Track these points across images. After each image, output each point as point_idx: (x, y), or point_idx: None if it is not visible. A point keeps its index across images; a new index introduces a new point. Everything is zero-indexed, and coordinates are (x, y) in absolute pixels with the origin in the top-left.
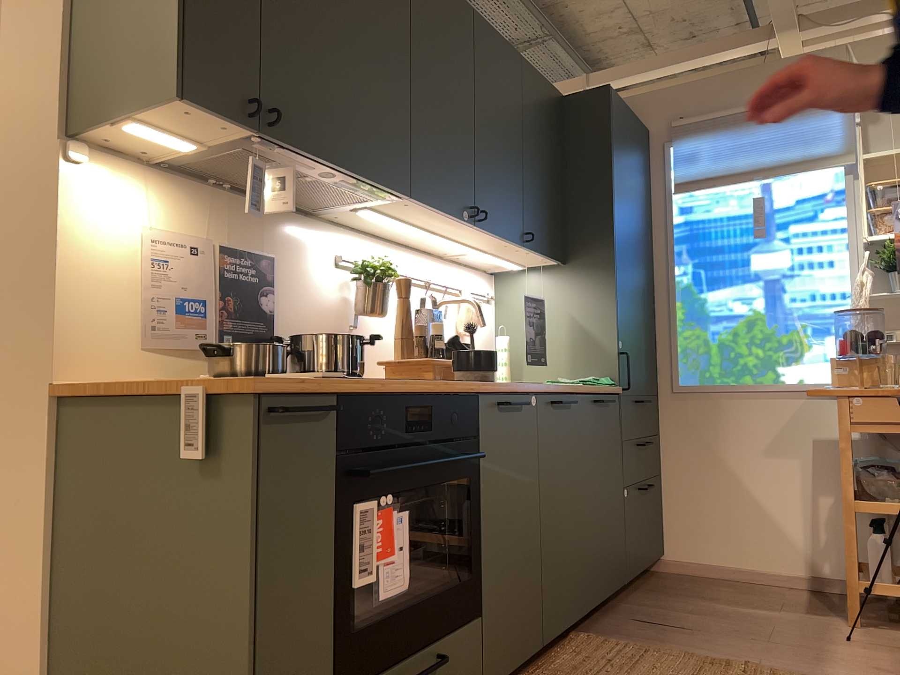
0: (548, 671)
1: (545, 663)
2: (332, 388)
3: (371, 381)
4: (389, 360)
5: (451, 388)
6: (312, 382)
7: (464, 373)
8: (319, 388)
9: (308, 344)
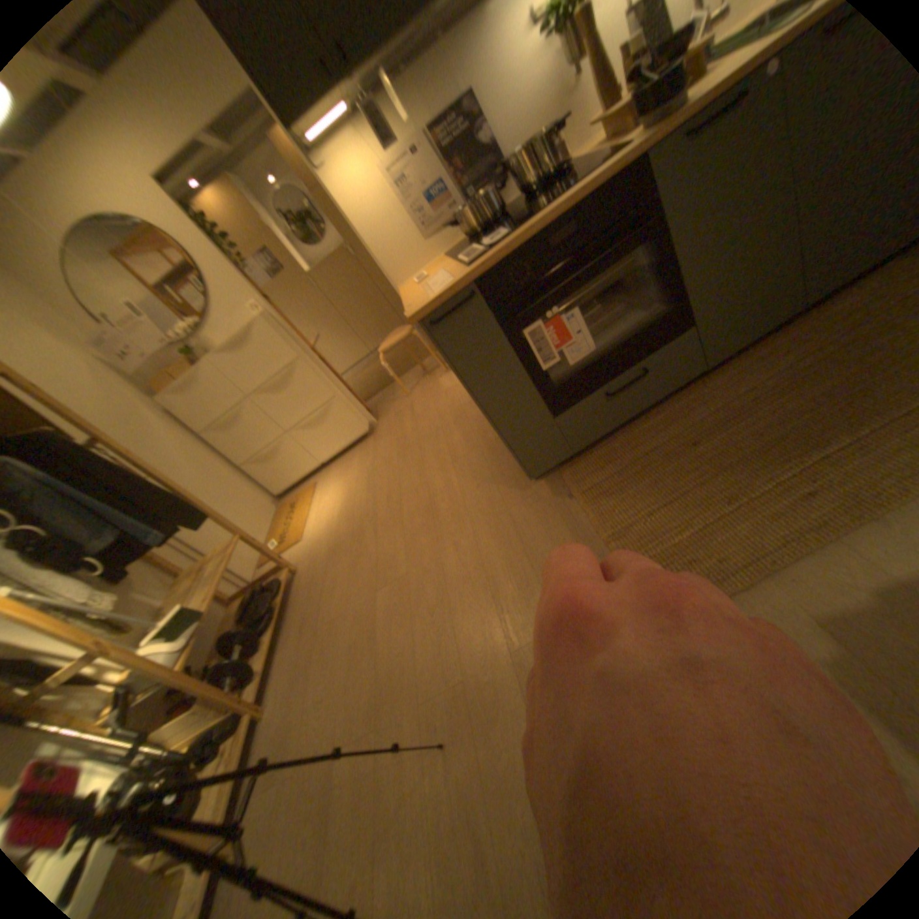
0: (814, 321)
1: (821, 310)
2: (470, 276)
3: (508, 237)
4: (597, 116)
5: (600, 178)
6: (455, 281)
7: (639, 120)
8: (456, 288)
9: (514, 163)
